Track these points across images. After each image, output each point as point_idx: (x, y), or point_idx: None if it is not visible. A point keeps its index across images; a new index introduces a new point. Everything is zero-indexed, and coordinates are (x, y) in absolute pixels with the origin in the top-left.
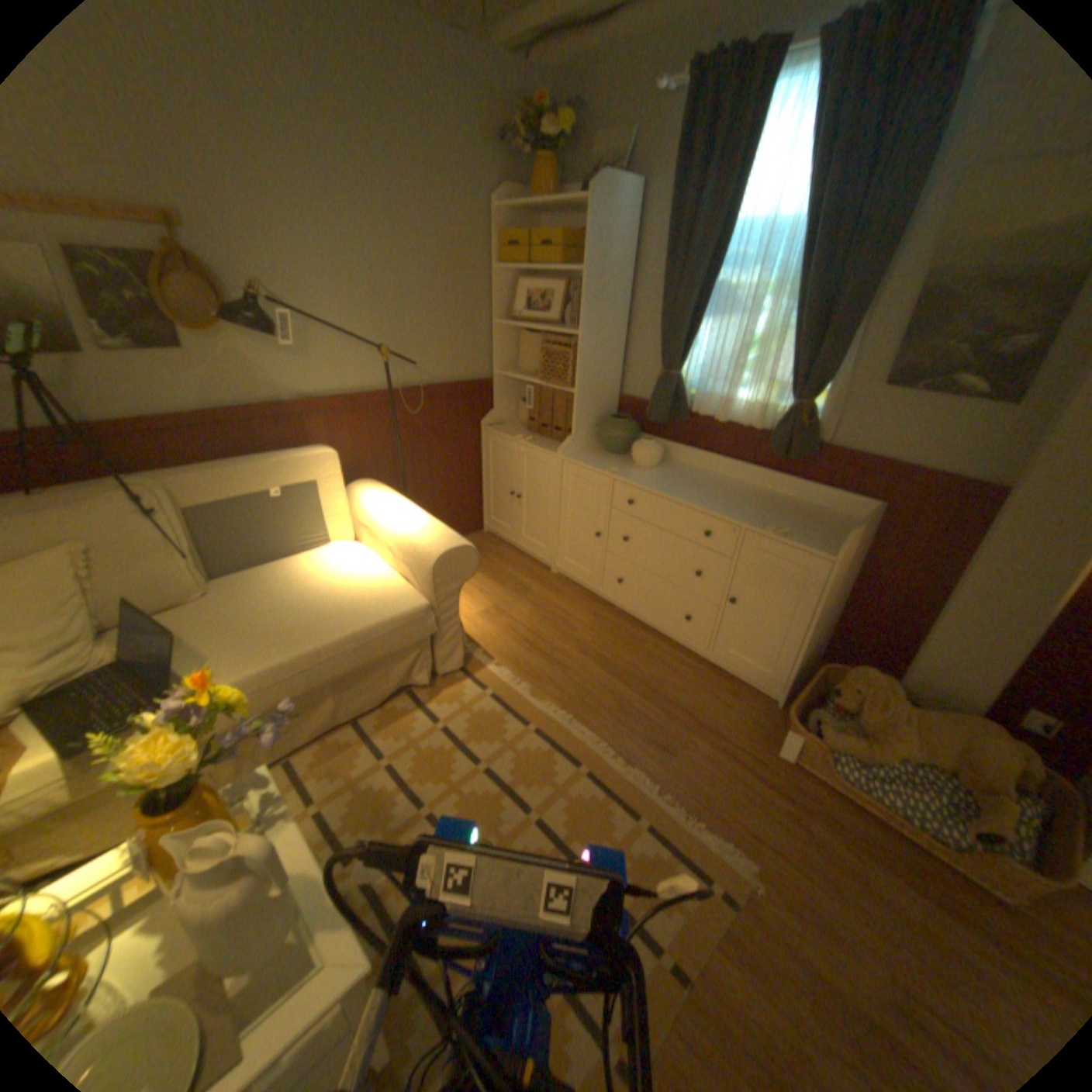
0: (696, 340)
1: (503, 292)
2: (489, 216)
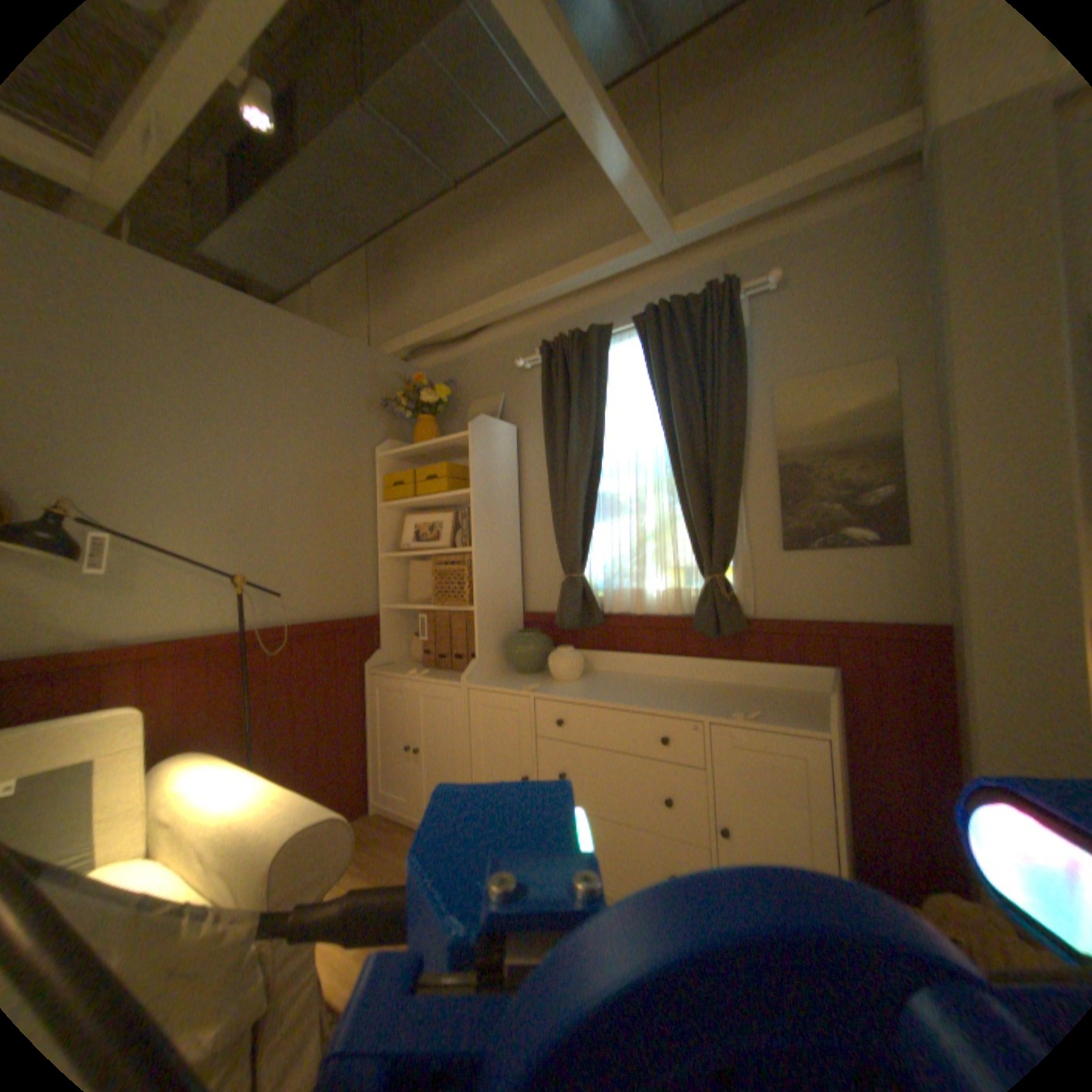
0: (592, 541)
1: (389, 527)
2: (373, 464)
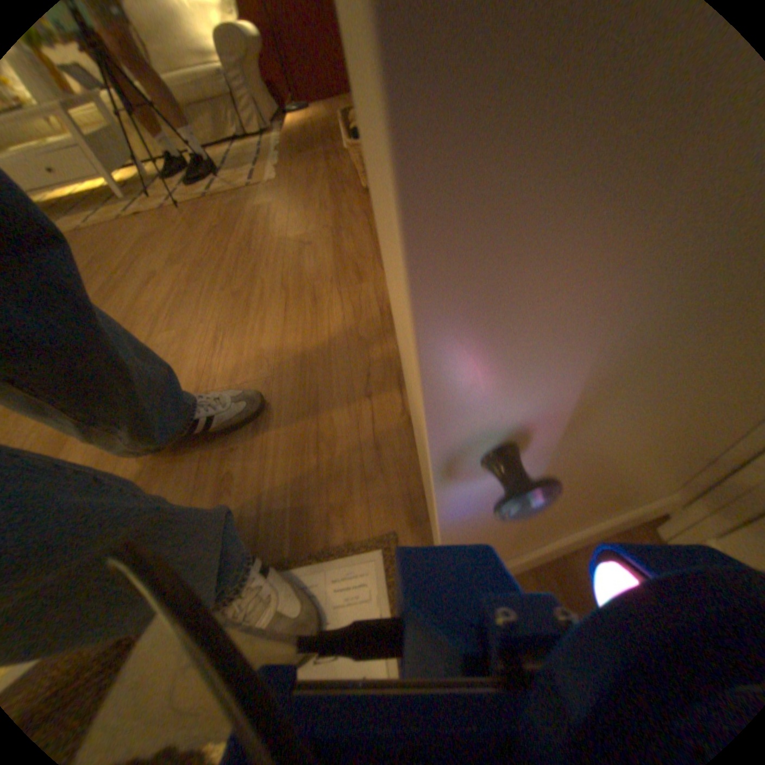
0: None
1: None
2: None
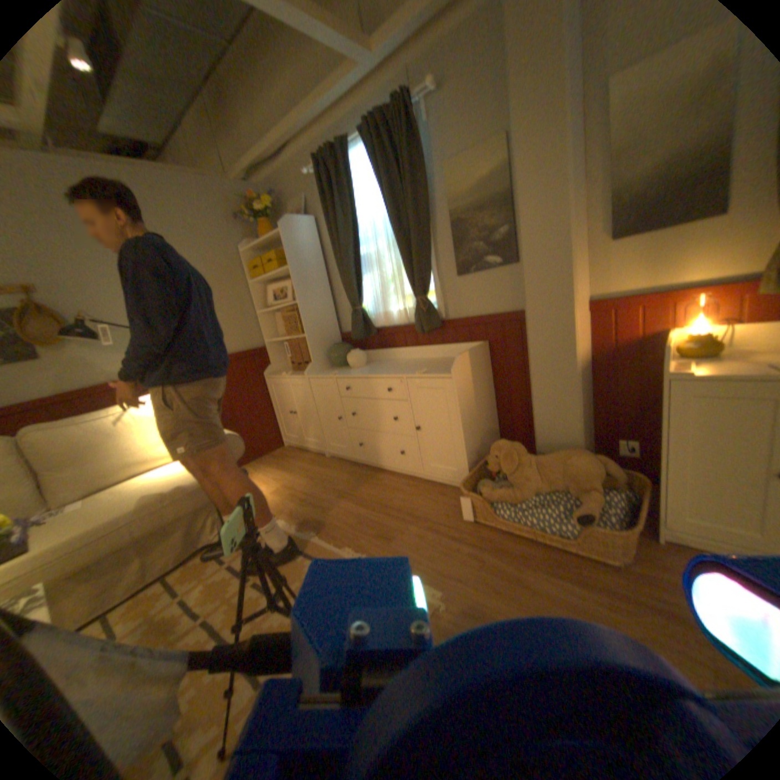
0: (361, 286)
1: (258, 294)
2: (239, 256)
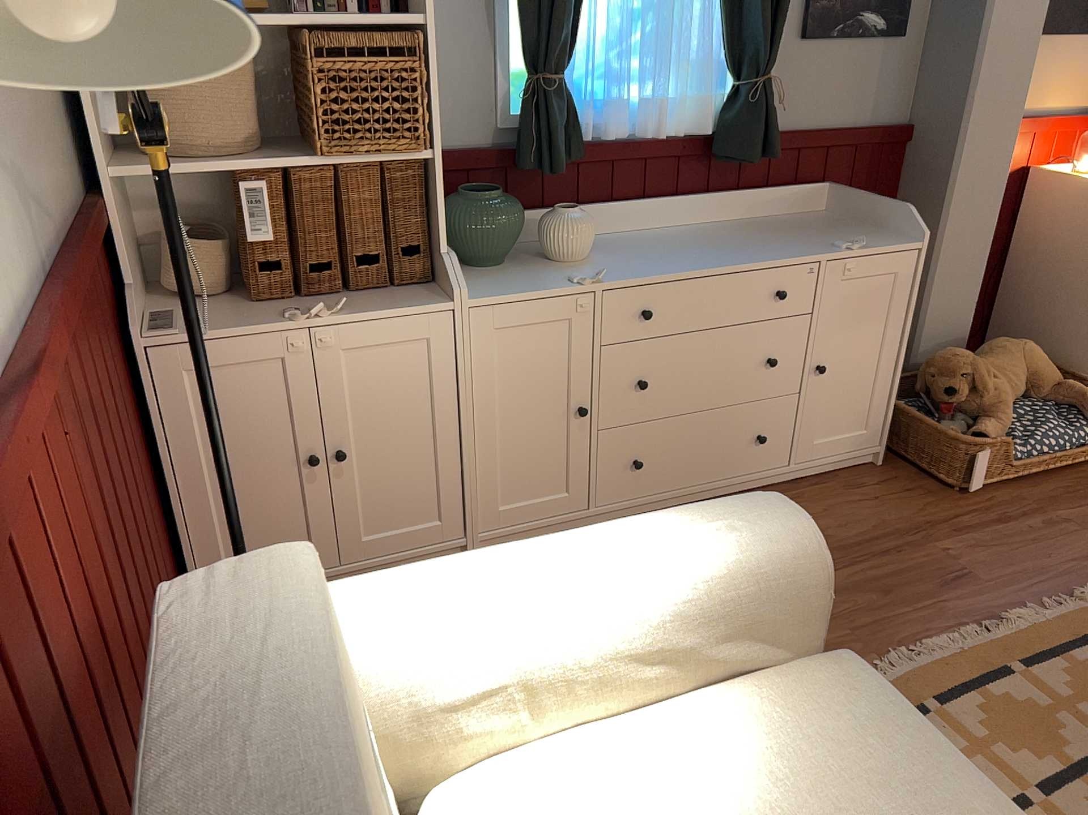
0: (582, 12)
1: None
2: None
